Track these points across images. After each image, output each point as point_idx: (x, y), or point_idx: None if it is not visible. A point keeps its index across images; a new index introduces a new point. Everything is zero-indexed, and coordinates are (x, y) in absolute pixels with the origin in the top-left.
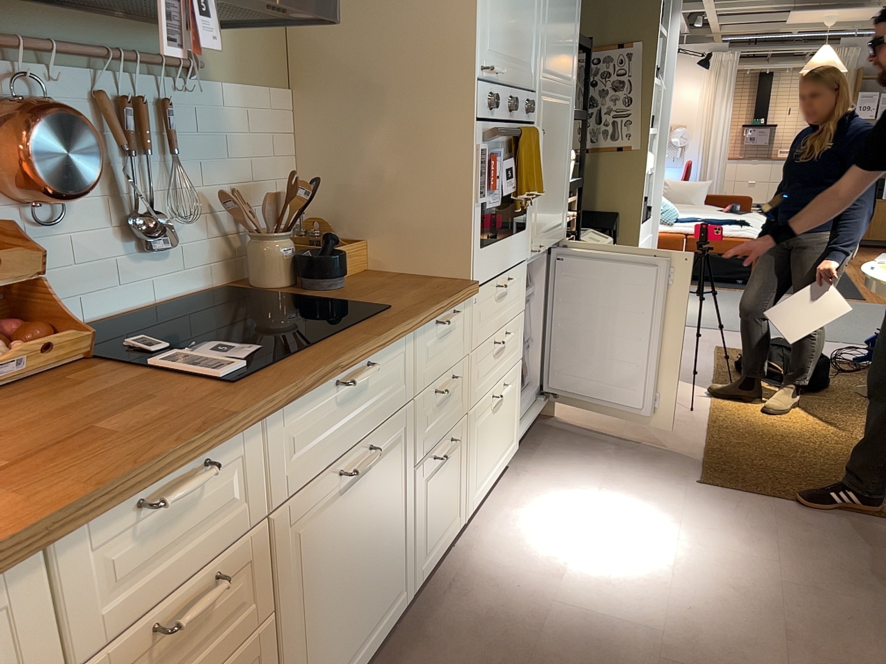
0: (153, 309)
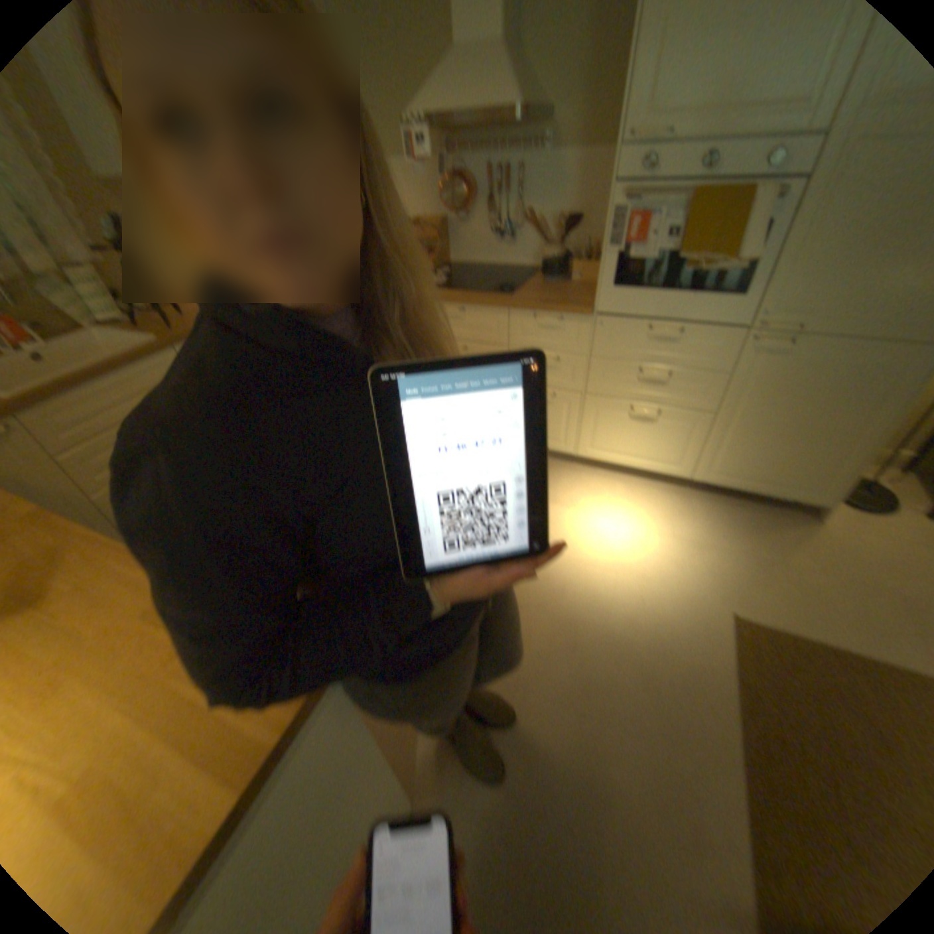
0: (502, 269)
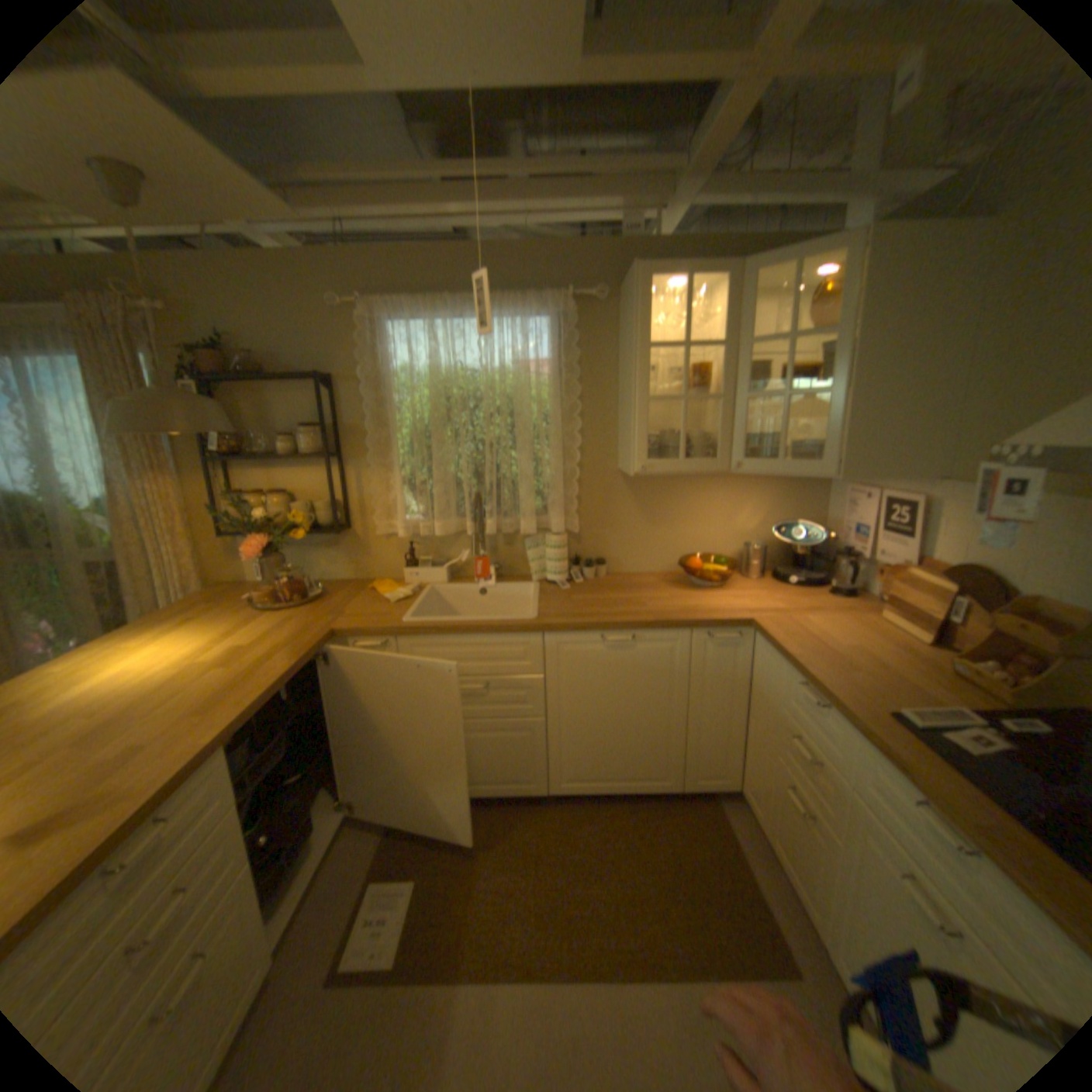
0: None
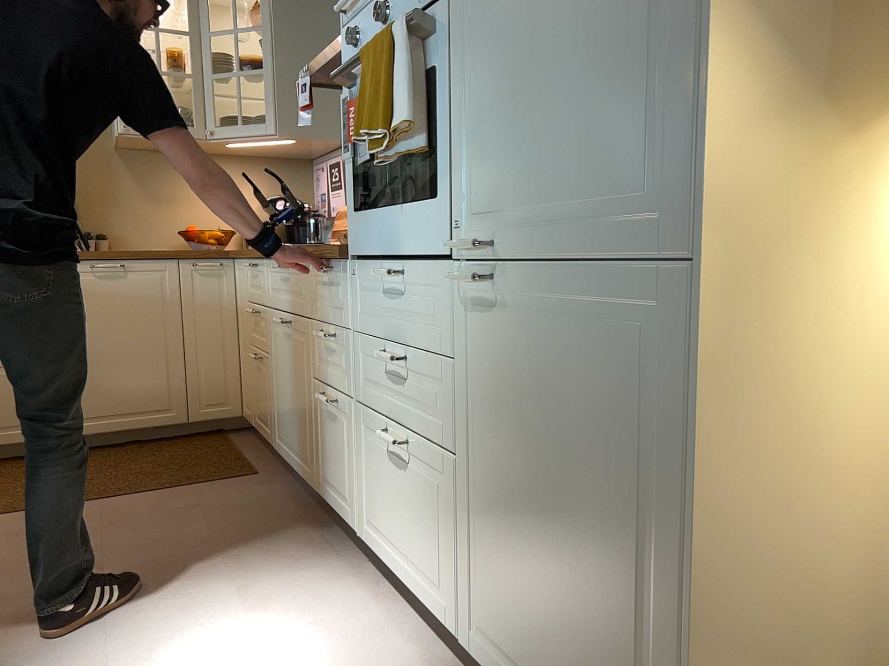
0: None
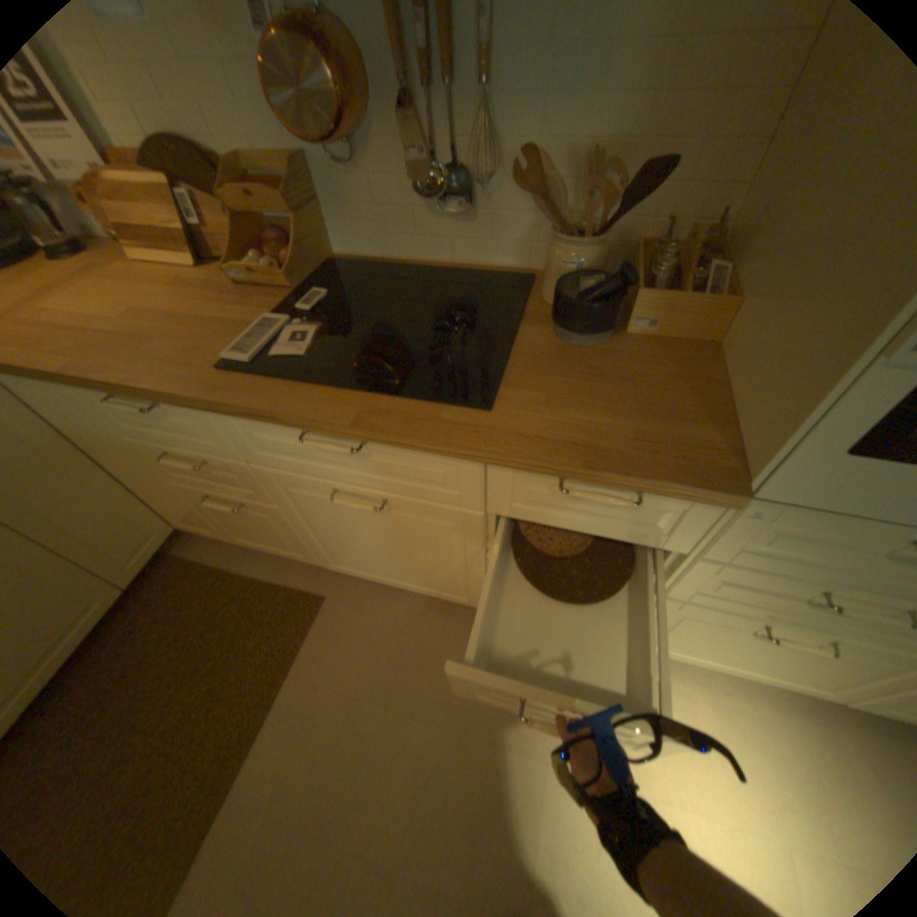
0: (448, 267)
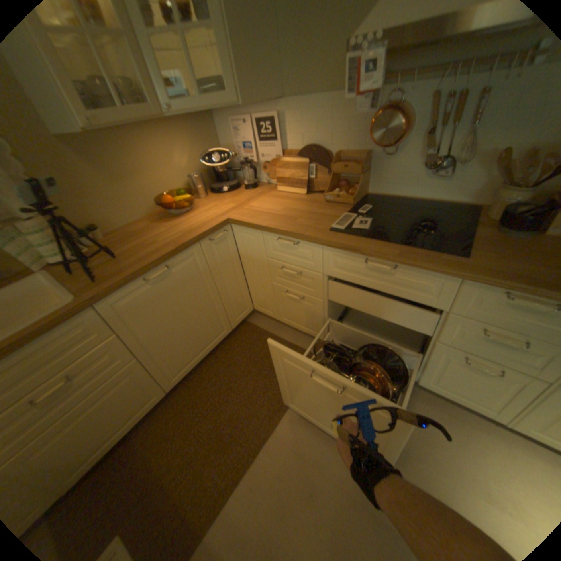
0: (429, 201)
